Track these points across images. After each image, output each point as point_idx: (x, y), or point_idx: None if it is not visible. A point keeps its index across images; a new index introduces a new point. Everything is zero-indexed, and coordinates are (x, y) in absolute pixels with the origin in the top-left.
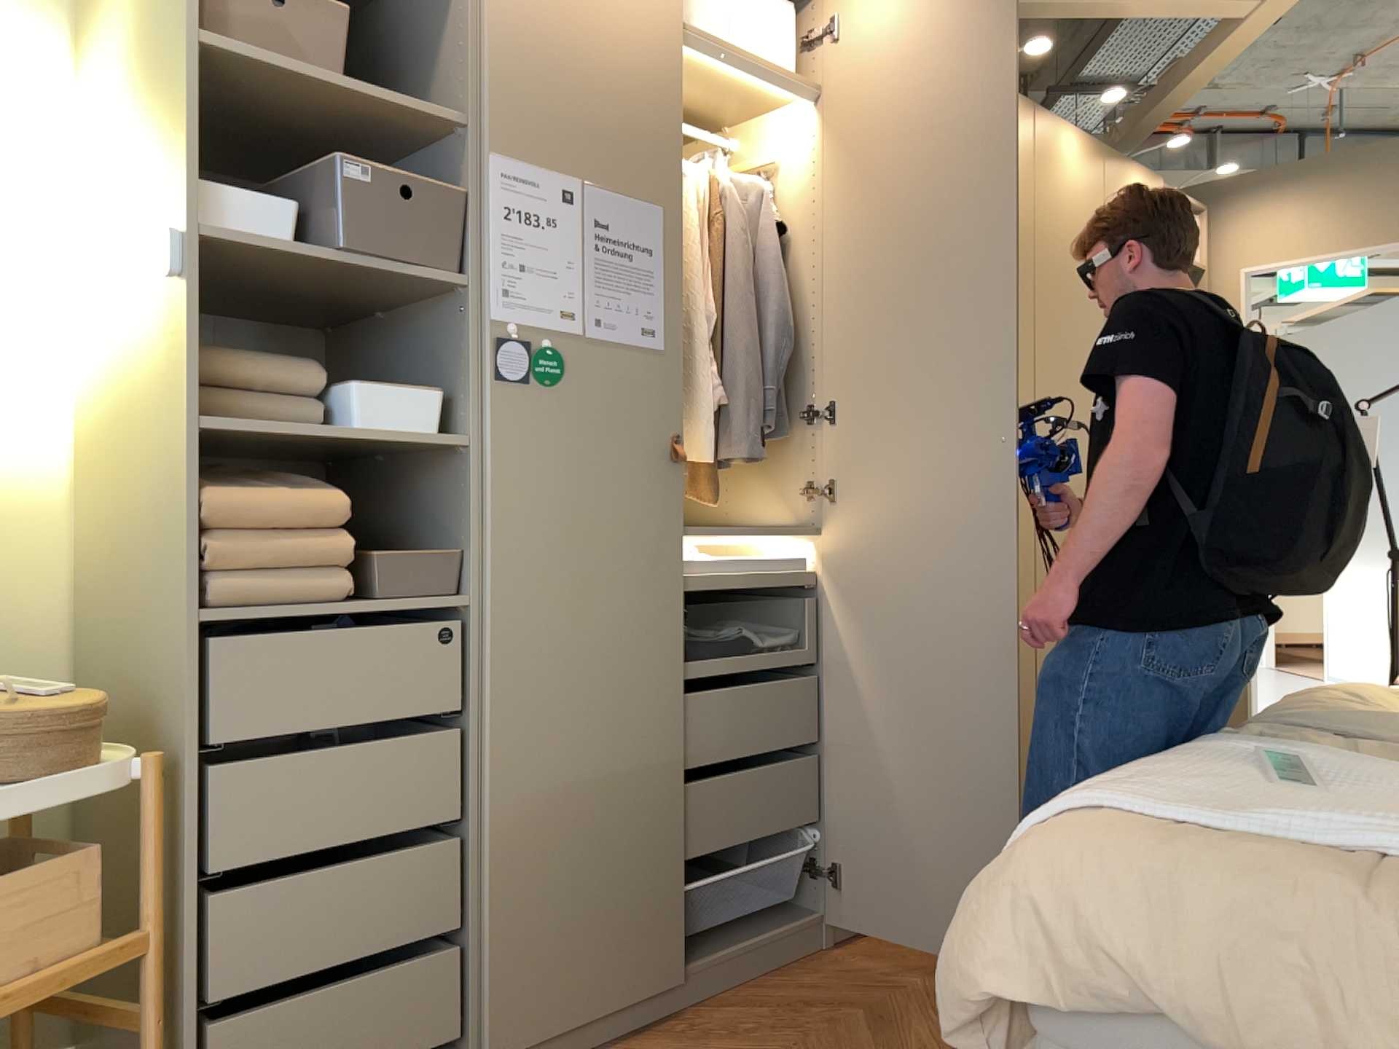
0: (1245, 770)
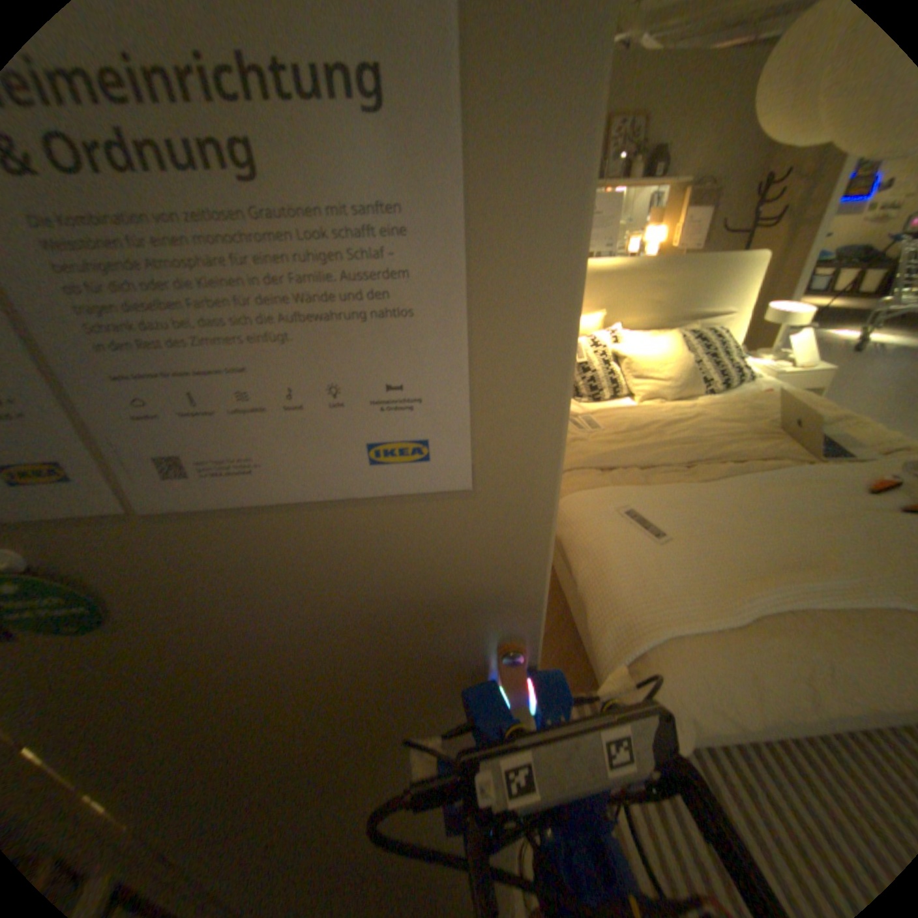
0: (634, 534)
